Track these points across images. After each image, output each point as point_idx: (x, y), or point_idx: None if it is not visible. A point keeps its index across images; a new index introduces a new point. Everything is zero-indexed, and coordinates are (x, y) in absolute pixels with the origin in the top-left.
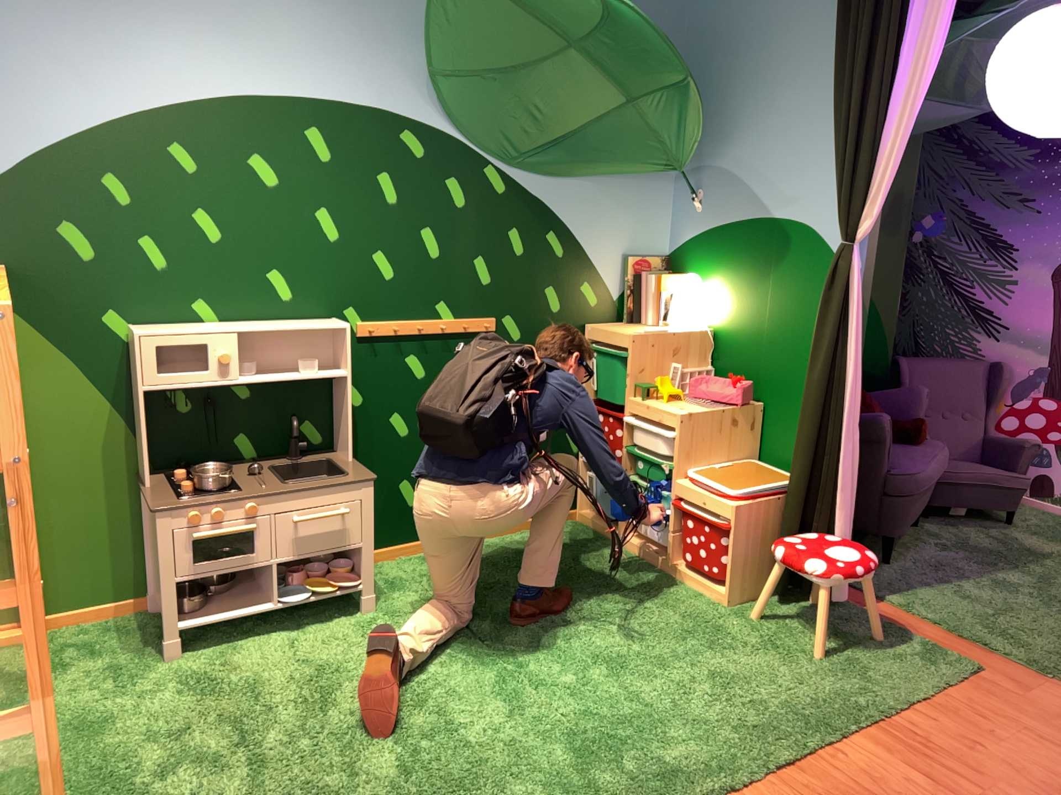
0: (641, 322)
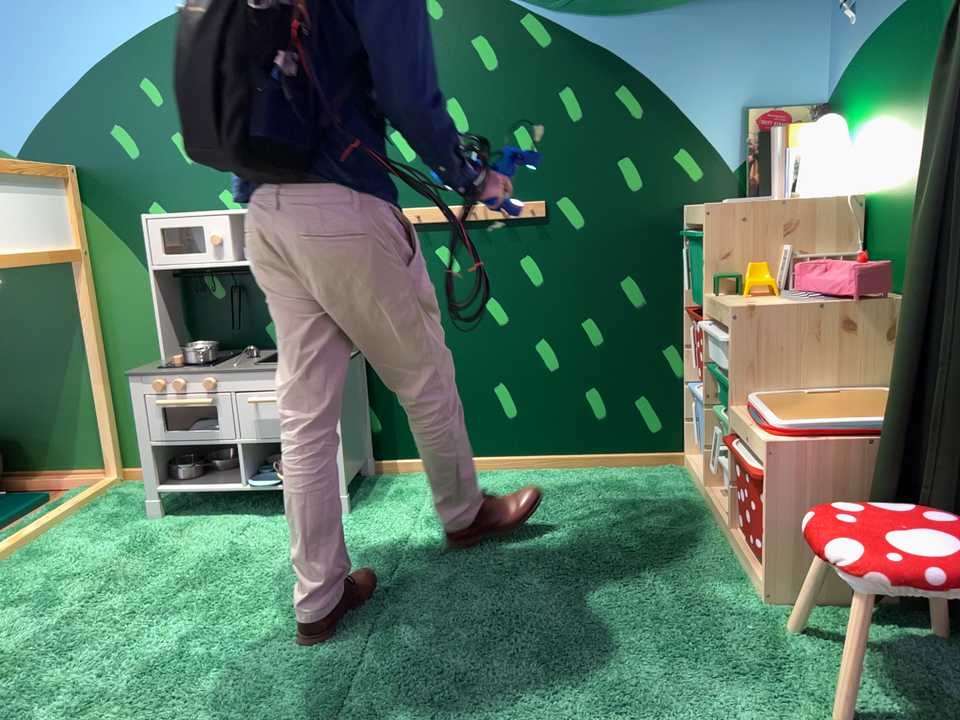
0: (772, 197)
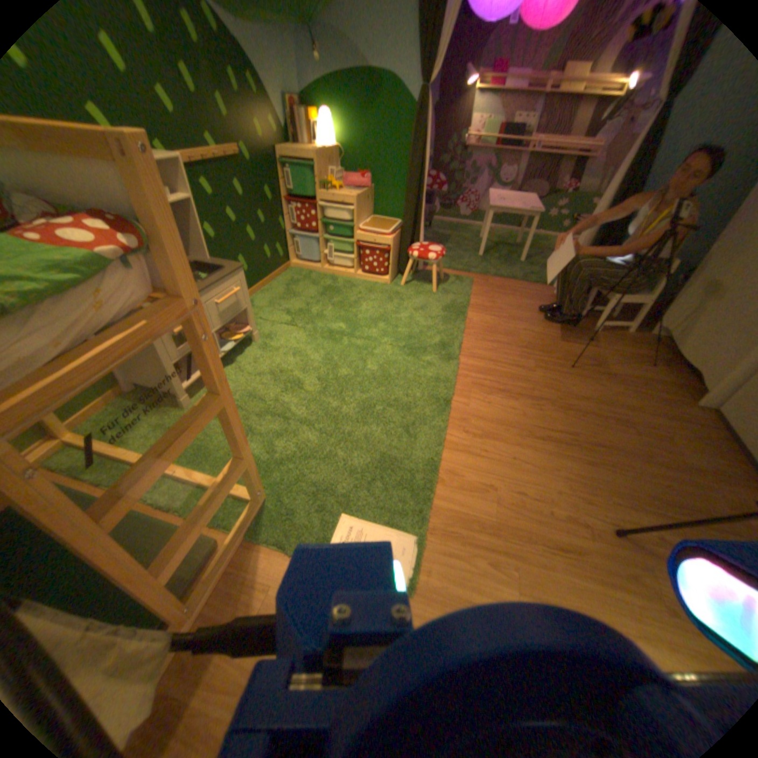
0: (297, 141)
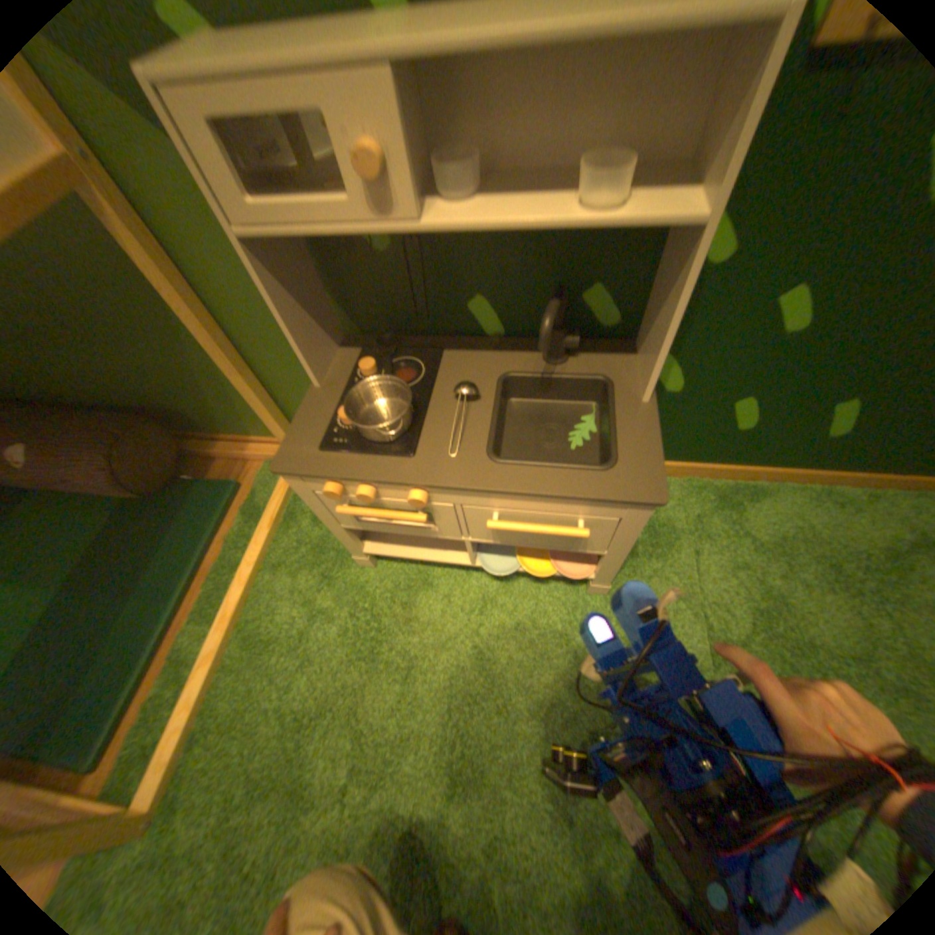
0: None
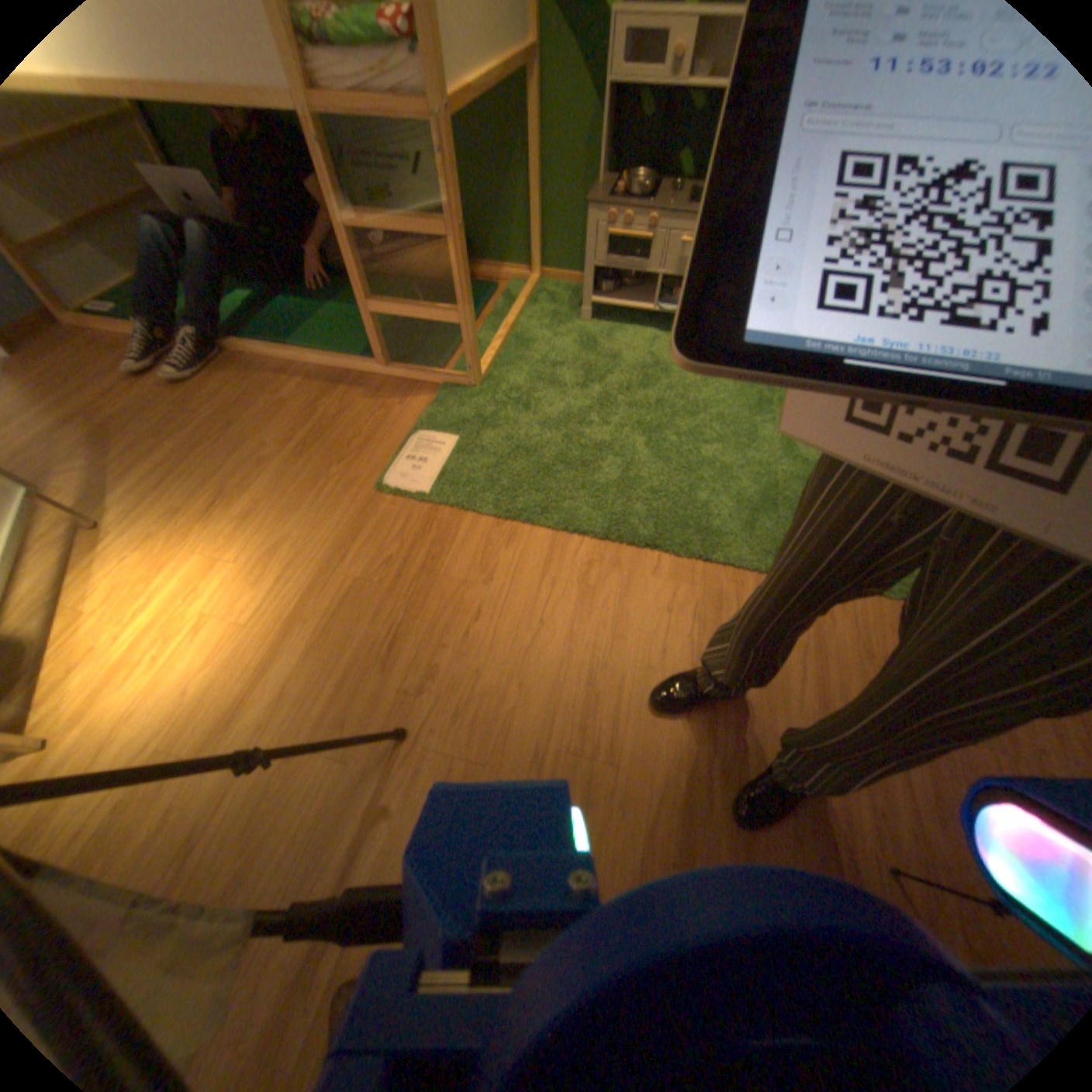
0: None
